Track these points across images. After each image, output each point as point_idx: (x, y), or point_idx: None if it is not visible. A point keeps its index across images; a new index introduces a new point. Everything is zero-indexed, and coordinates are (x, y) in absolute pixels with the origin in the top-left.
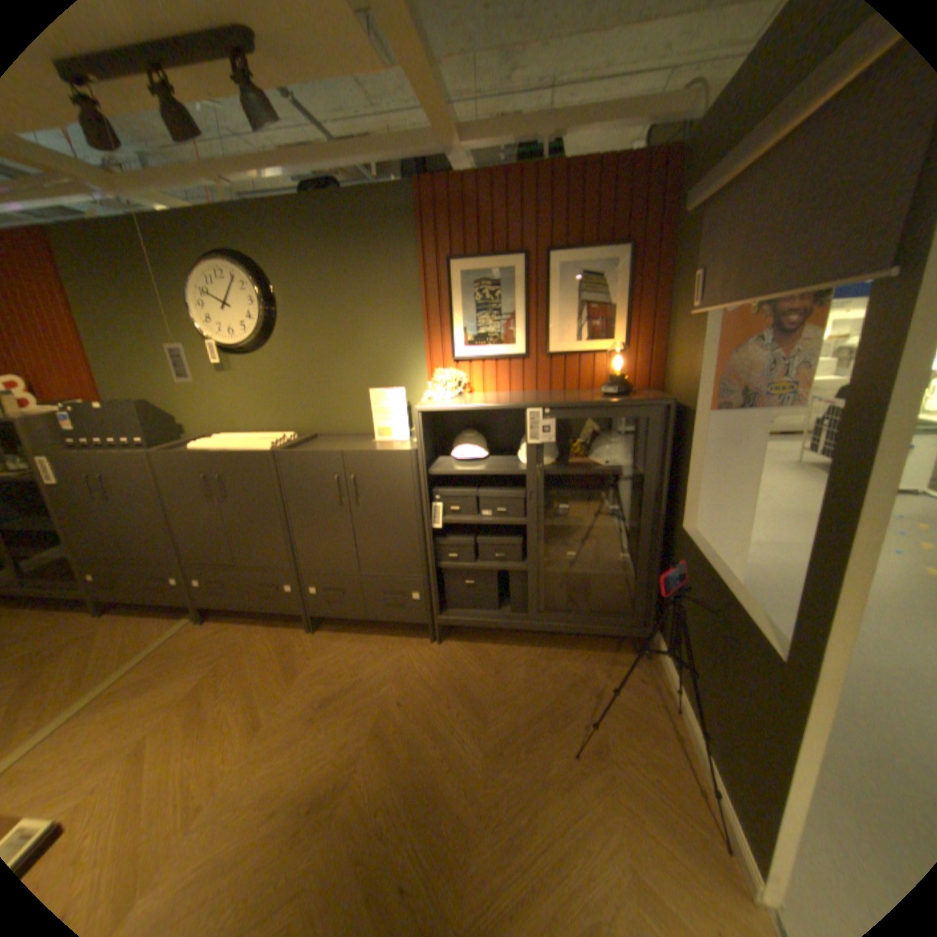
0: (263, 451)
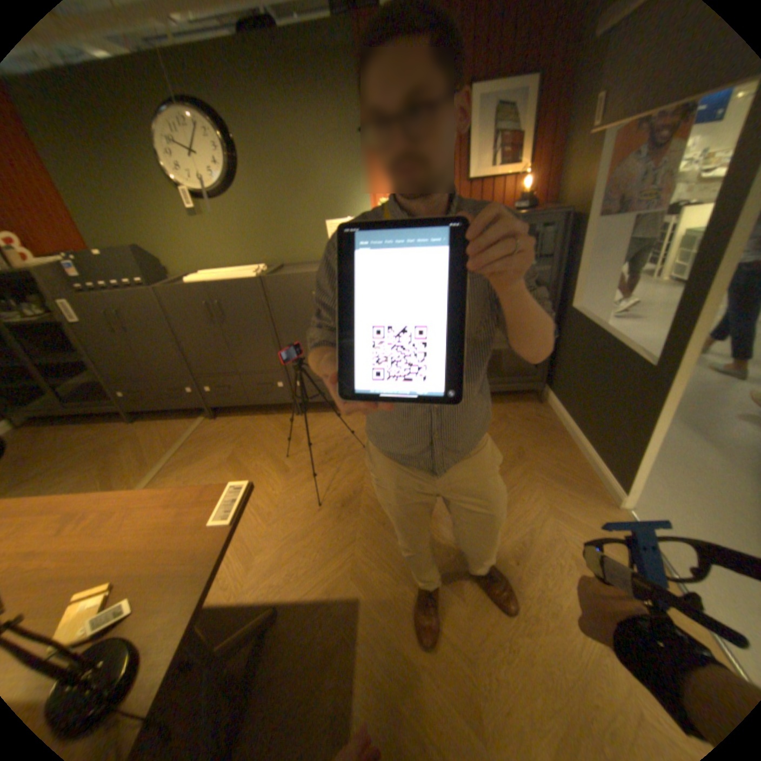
0: (252, 278)
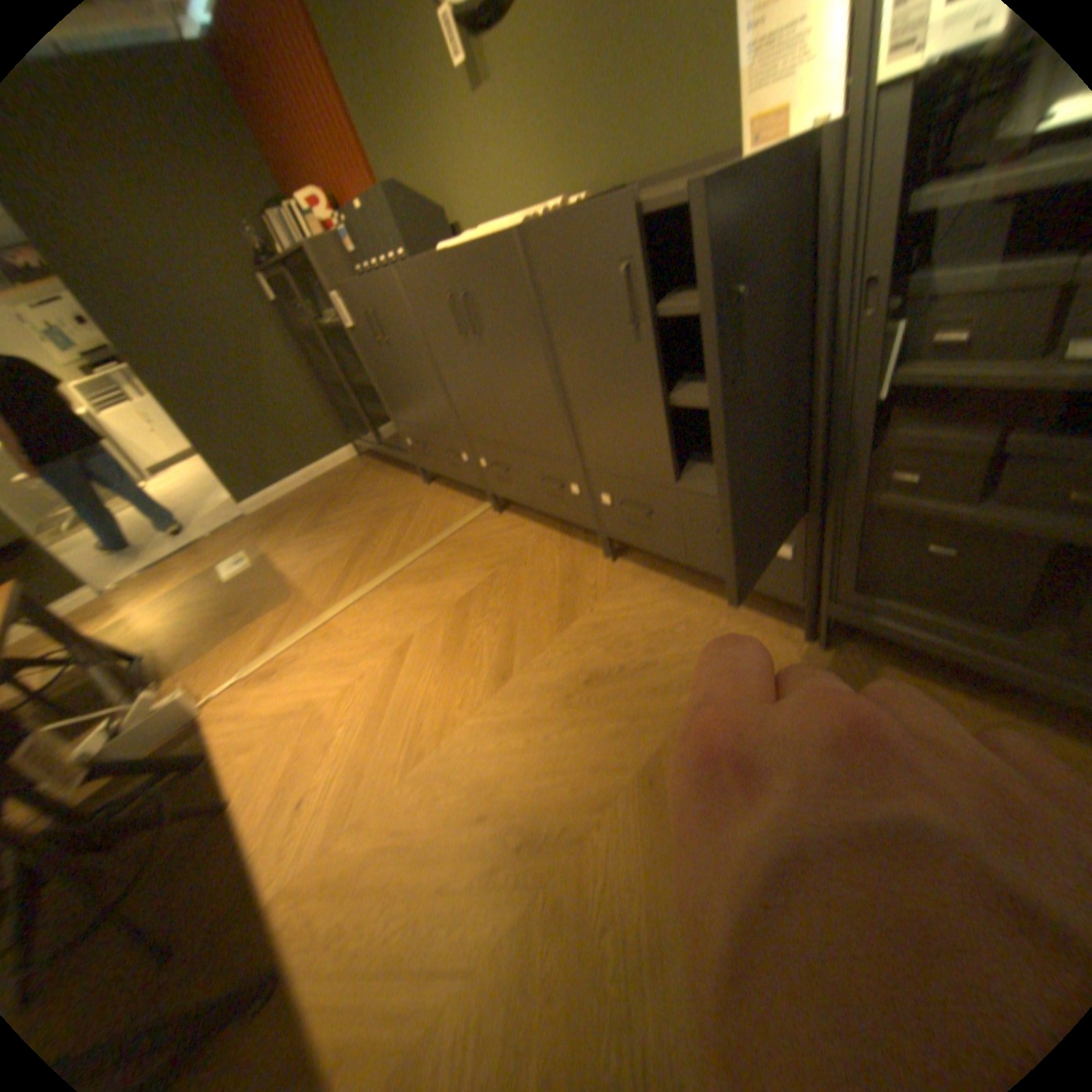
0: (509, 228)
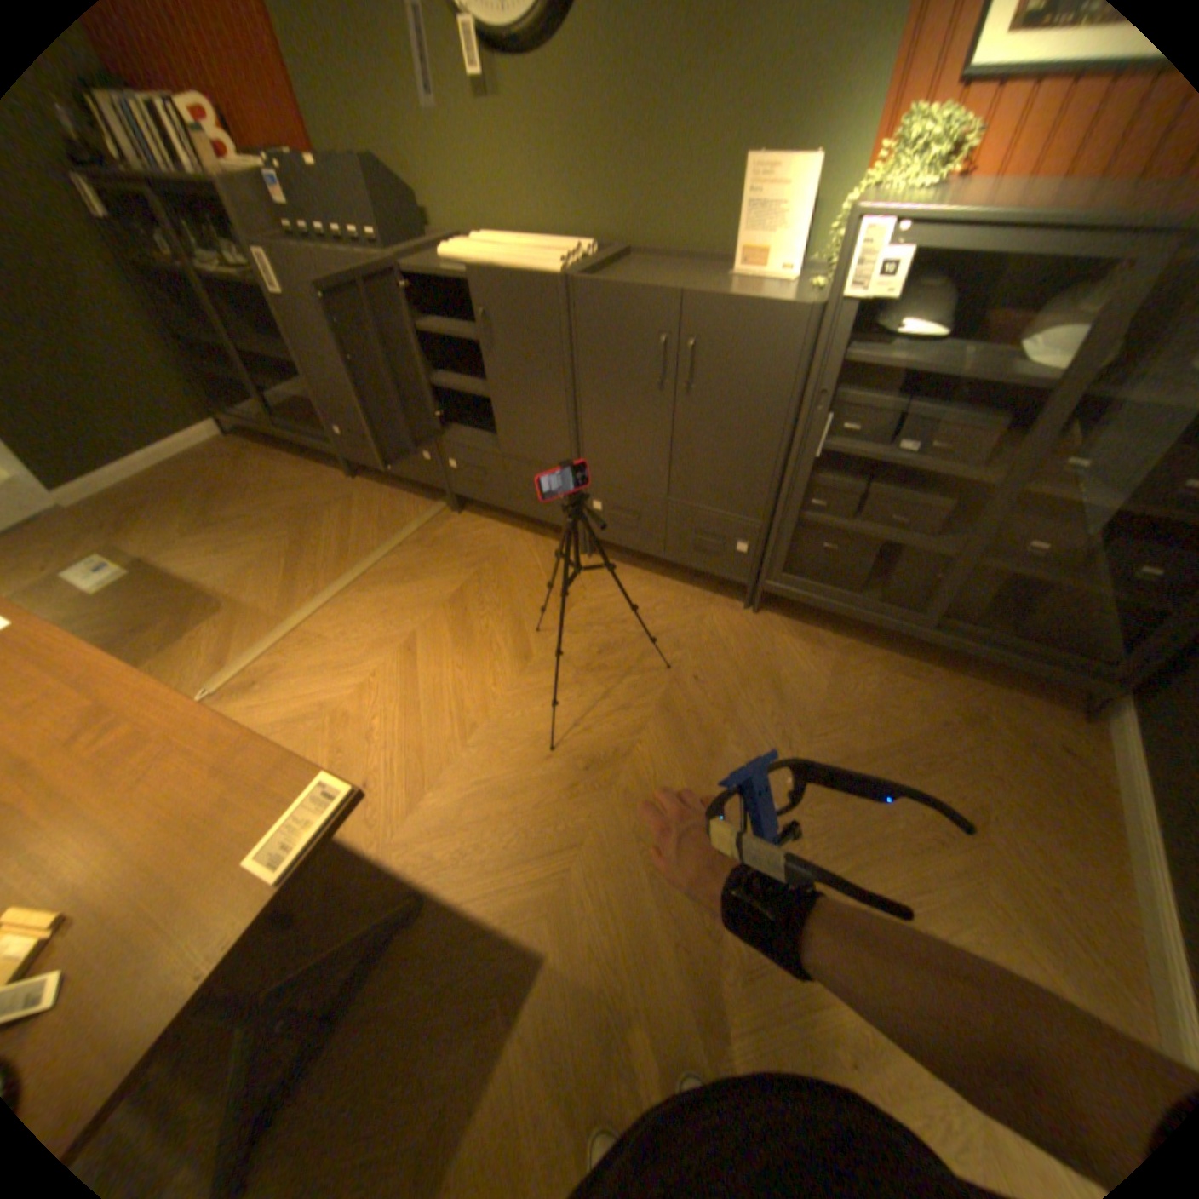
0: (551, 273)
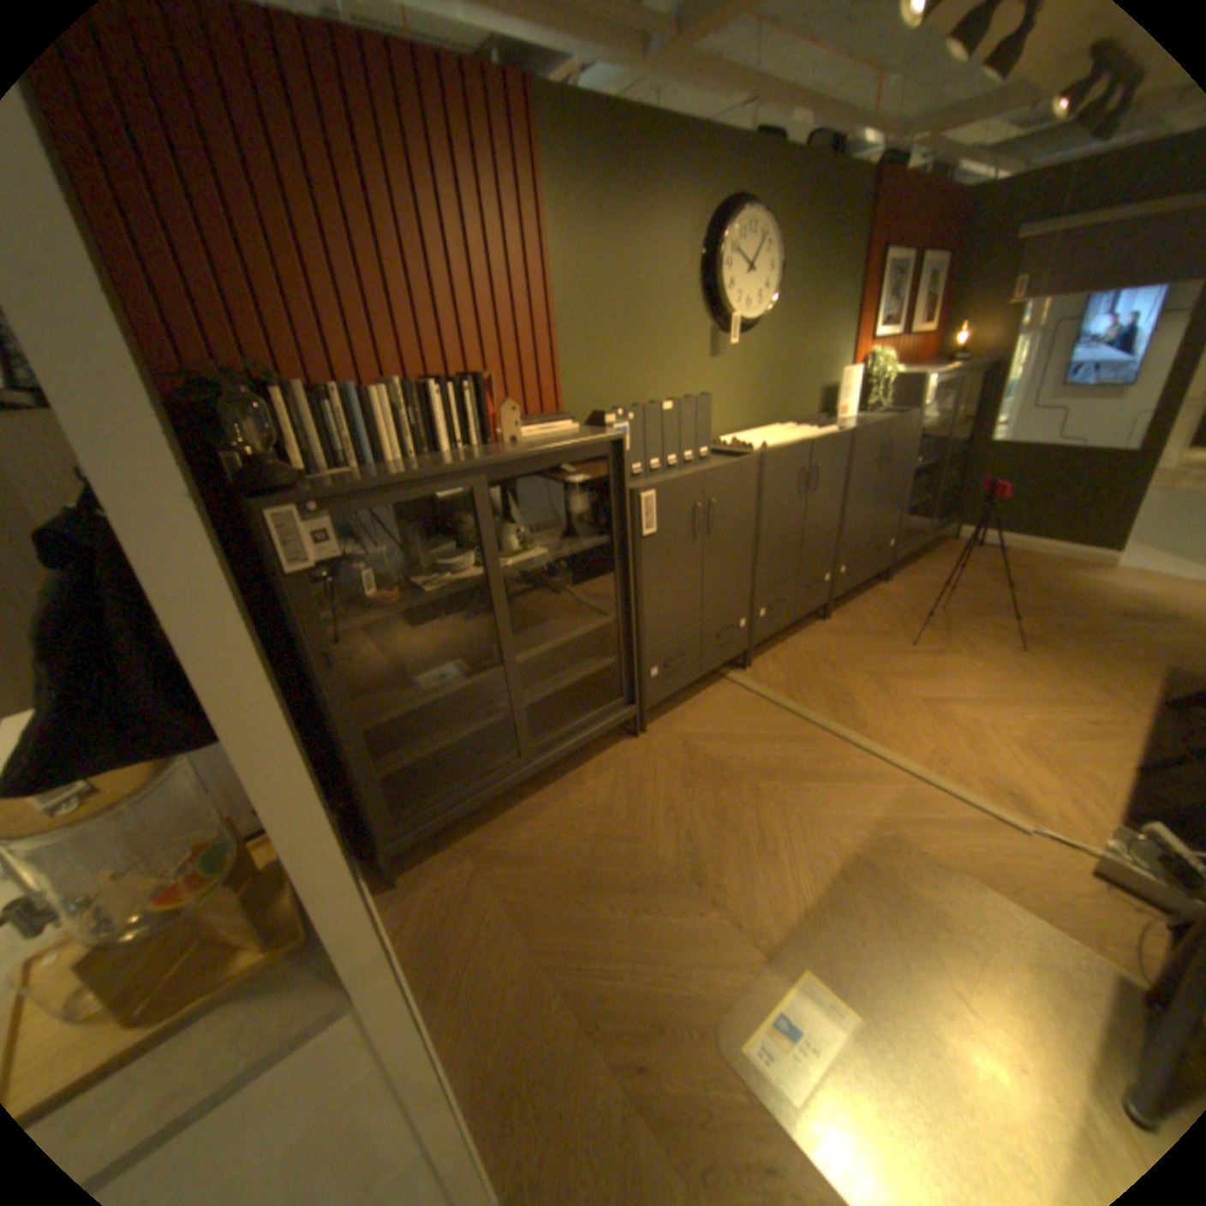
0: (843, 431)
